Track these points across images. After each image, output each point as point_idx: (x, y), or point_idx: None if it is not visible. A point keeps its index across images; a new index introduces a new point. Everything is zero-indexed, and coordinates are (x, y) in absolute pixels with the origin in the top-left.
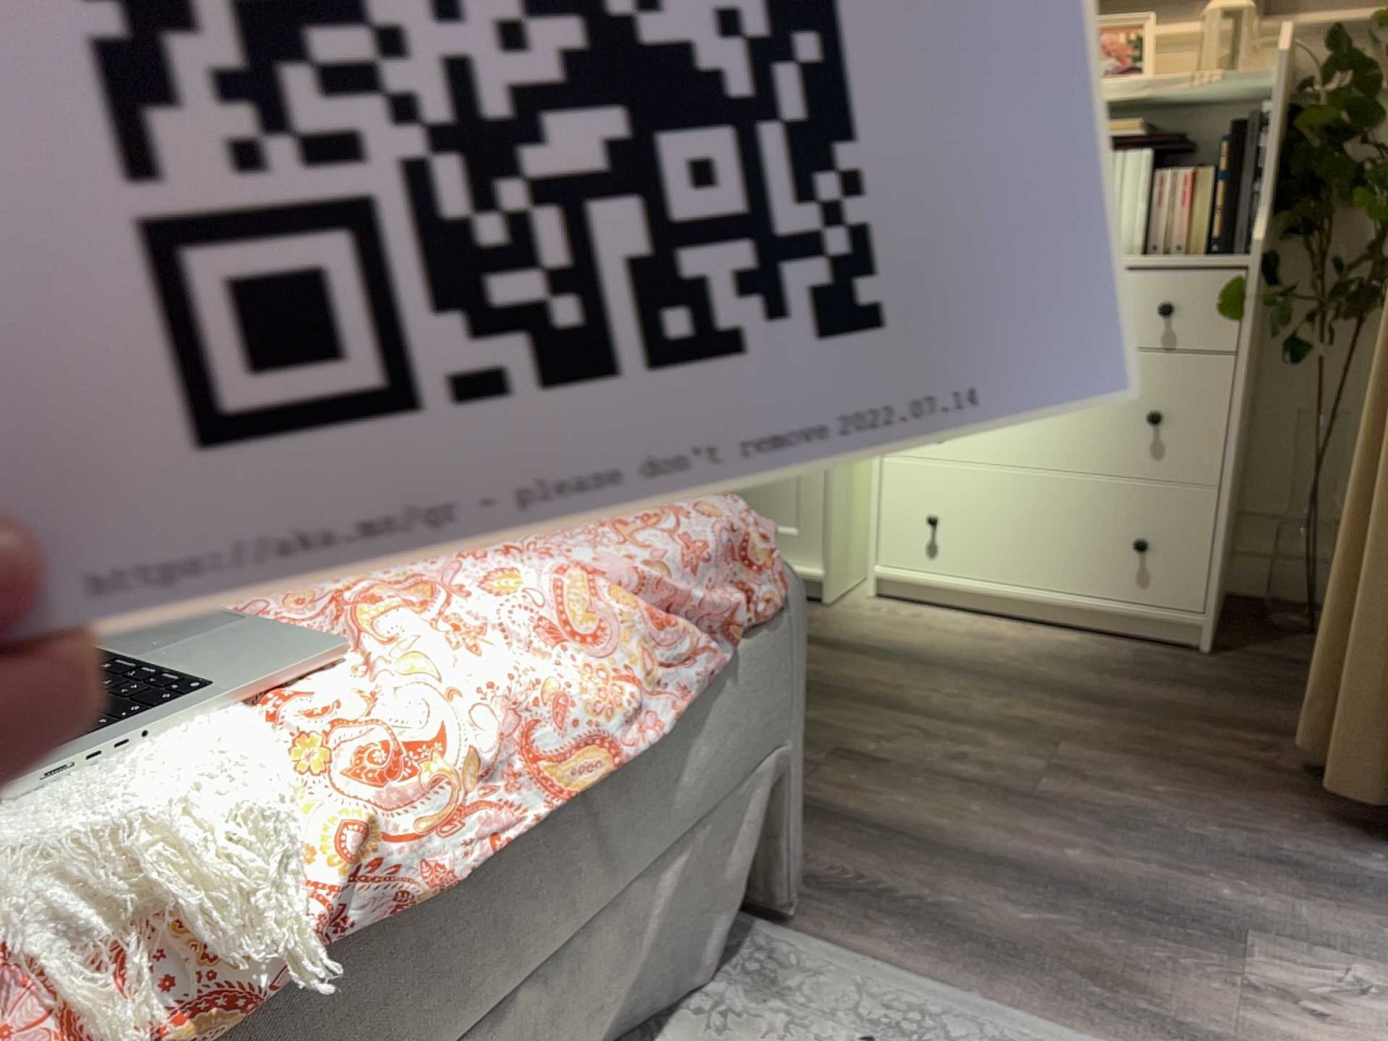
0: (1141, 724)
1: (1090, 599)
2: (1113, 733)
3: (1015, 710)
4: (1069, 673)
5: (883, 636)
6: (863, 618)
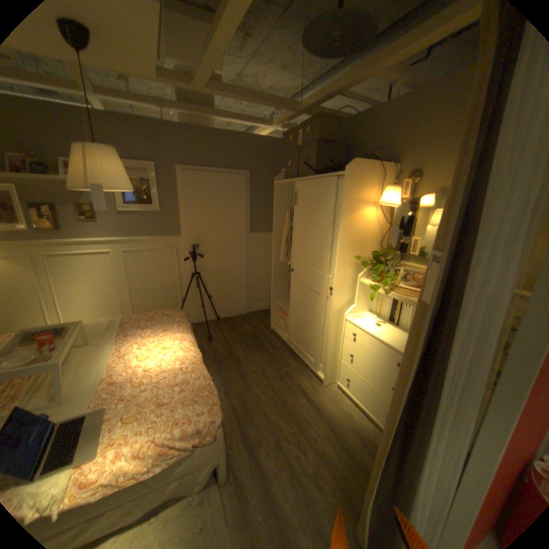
0: (353, 469)
1: (377, 420)
2: (343, 468)
3: (328, 447)
4: (356, 439)
5: (326, 403)
6: (328, 394)
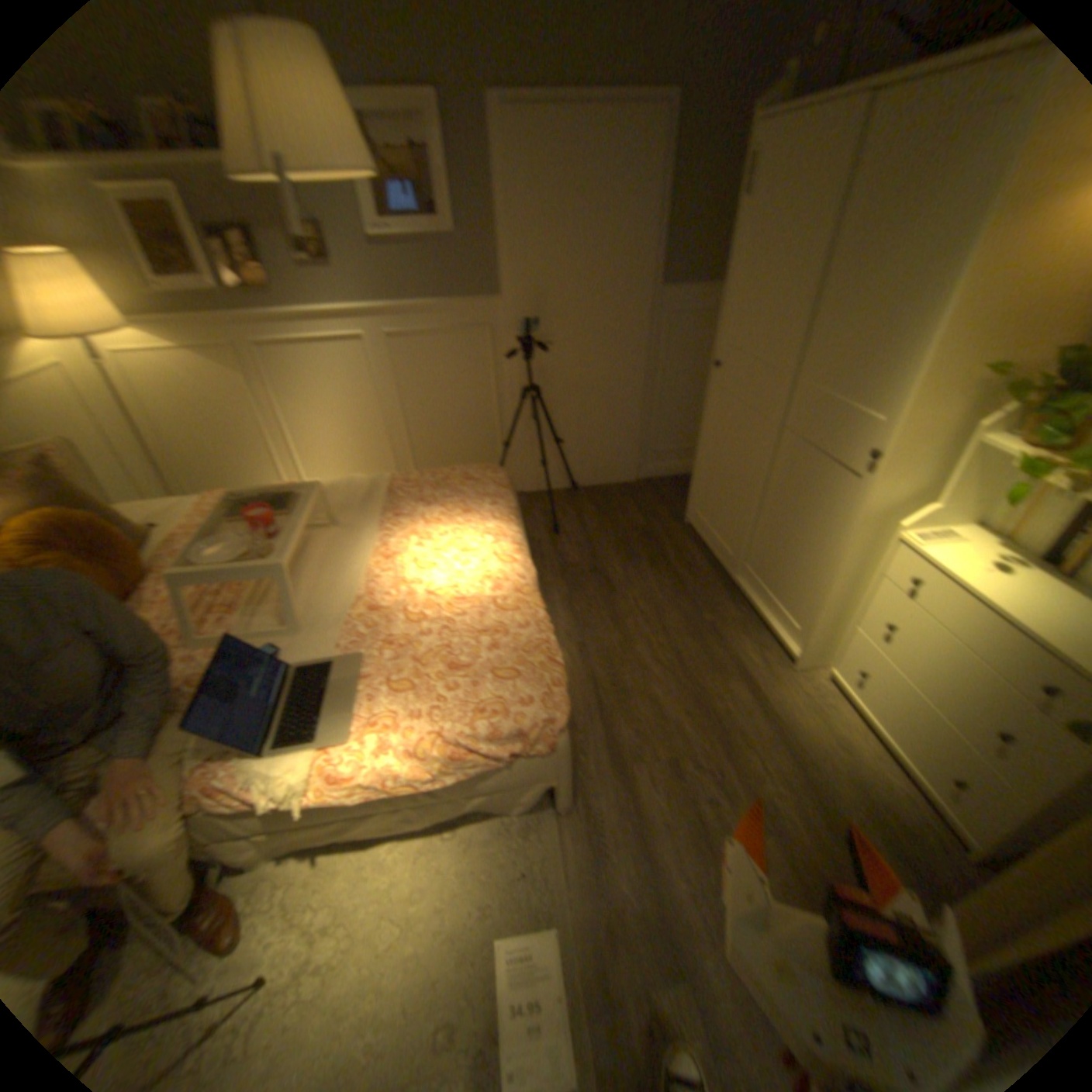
0: (842, 863)
1: (925, 778)
2: (816, 854)
3: (790, 801)
4: (859, 803)
5: (796, 709)
6: (805, 690)
